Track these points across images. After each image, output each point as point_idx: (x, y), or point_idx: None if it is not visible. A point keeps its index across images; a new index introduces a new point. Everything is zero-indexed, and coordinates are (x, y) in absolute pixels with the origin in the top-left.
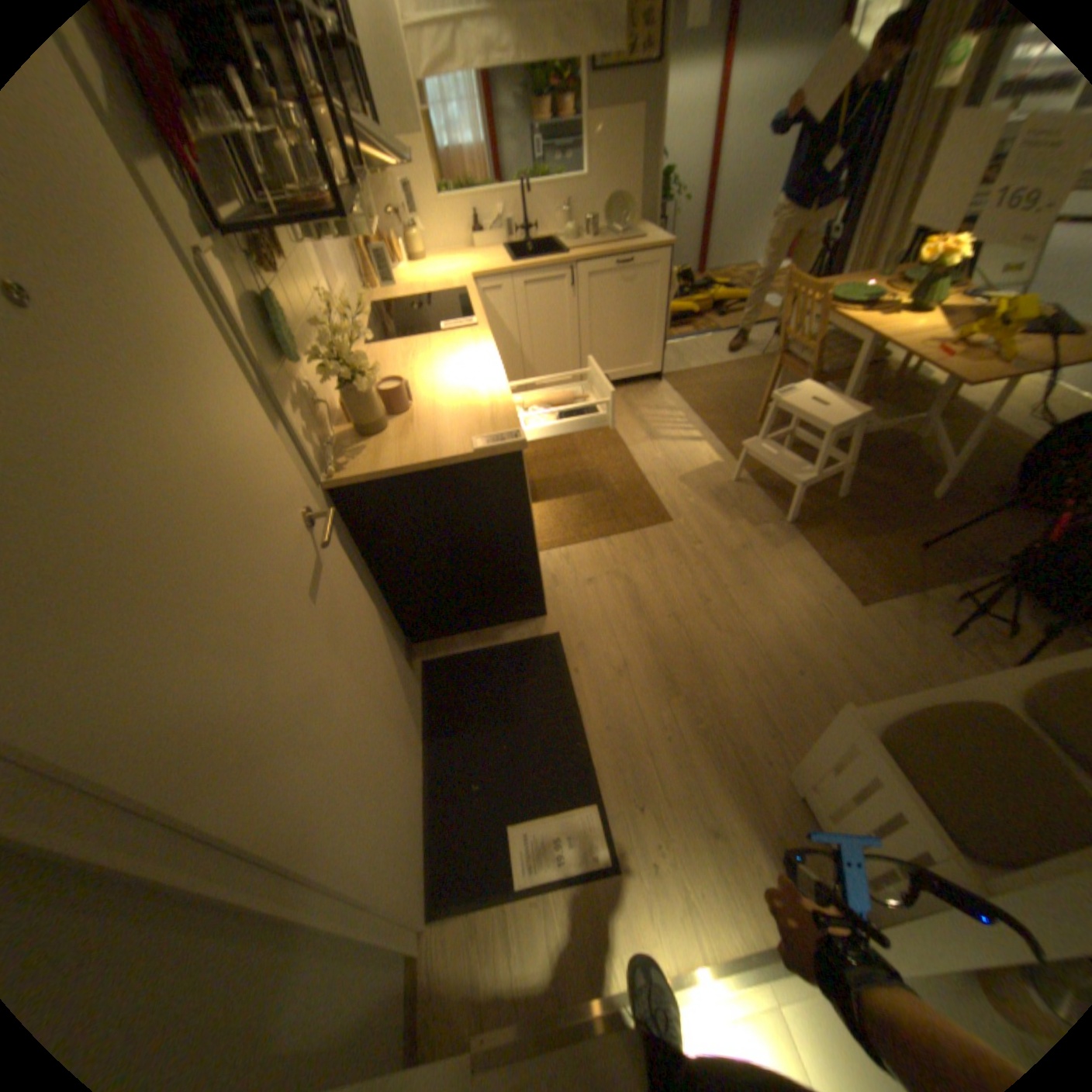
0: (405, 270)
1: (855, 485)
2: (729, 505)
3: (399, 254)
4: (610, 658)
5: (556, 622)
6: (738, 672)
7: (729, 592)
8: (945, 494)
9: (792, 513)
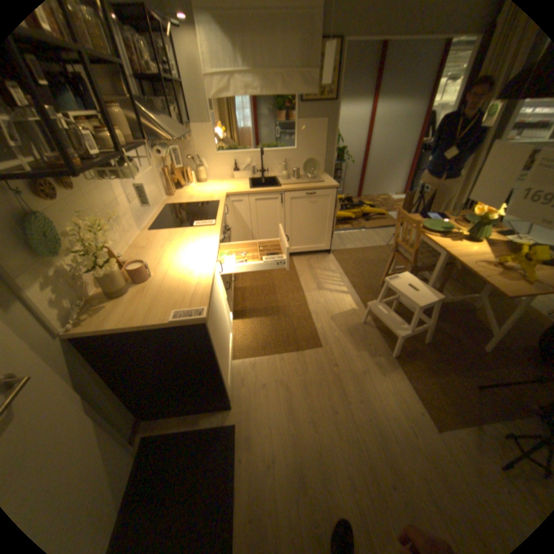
0: (193, 187)
1: (436, 335)
2: (358, 340)
3: (193, 178)
4: (264, 453)
5: (235, 416)
6: (349, 479)
7: (351, 407)
8: (492, 349)
9: (396, 351)
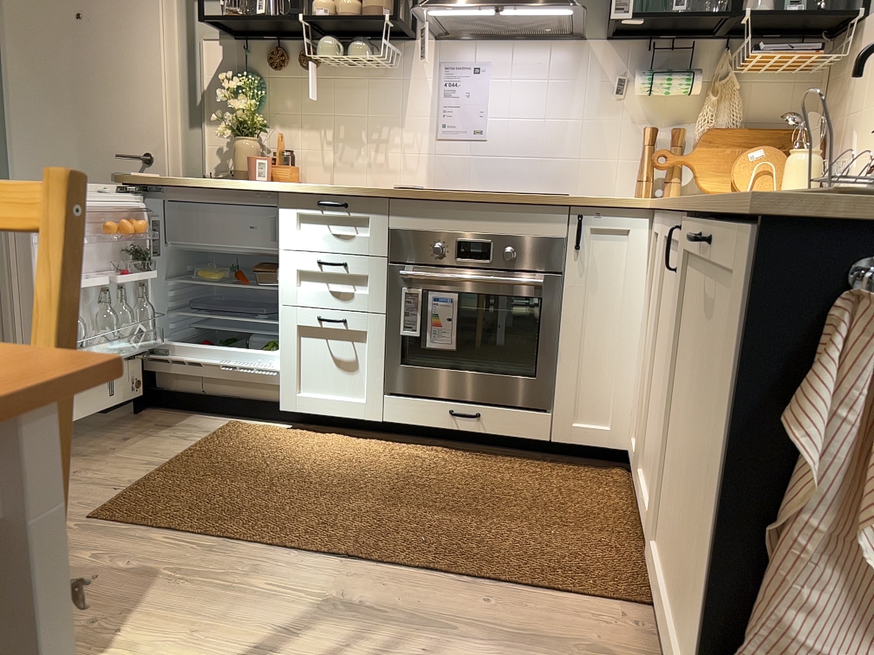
0: None
1: None
2: None
3: None
4: None
5: (117, 415)
6: None
7: None
8: None
9: None
